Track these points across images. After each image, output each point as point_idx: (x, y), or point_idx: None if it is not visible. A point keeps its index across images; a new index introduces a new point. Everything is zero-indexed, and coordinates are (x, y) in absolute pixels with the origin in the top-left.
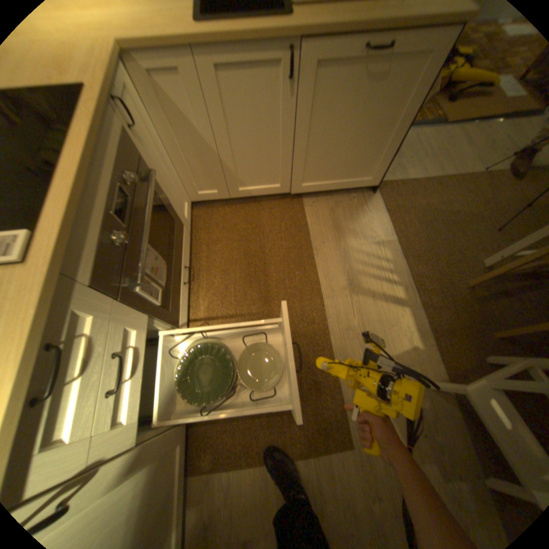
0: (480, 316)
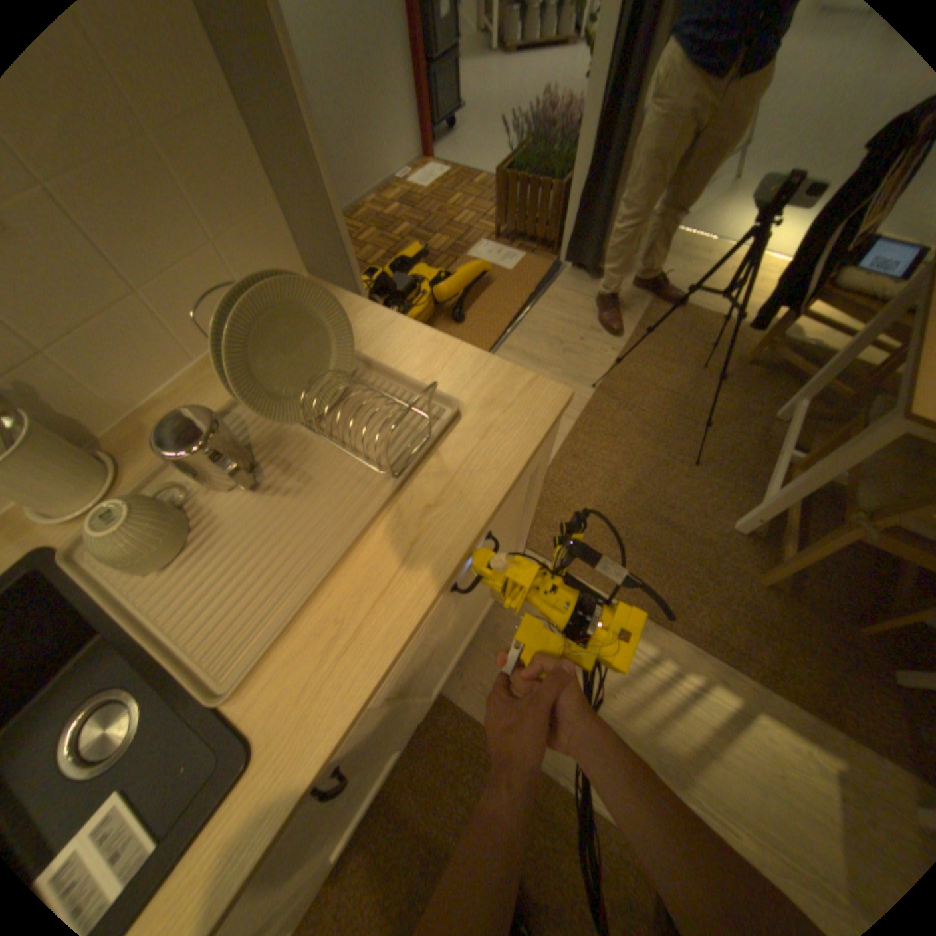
0: (823, 621)
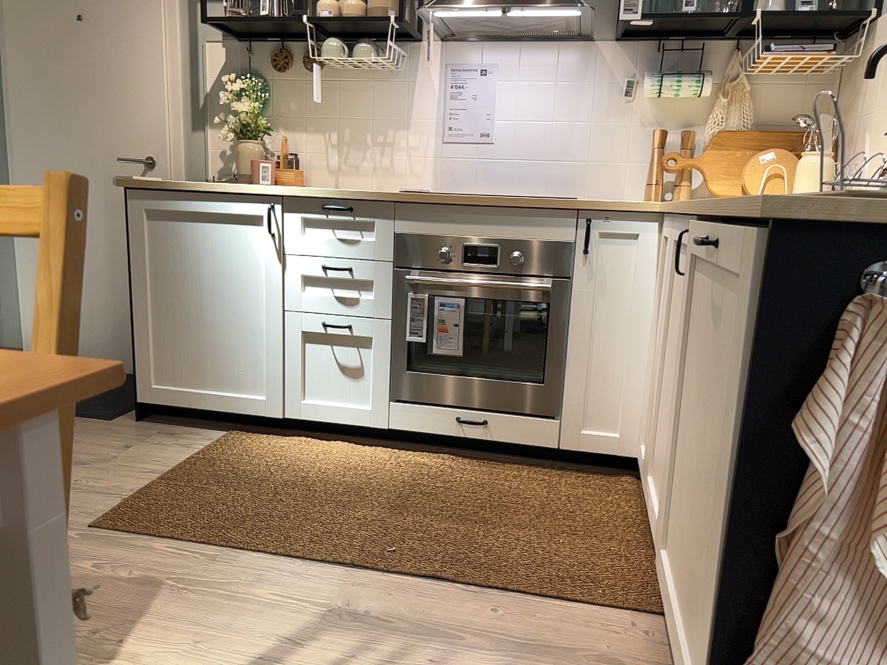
0: None
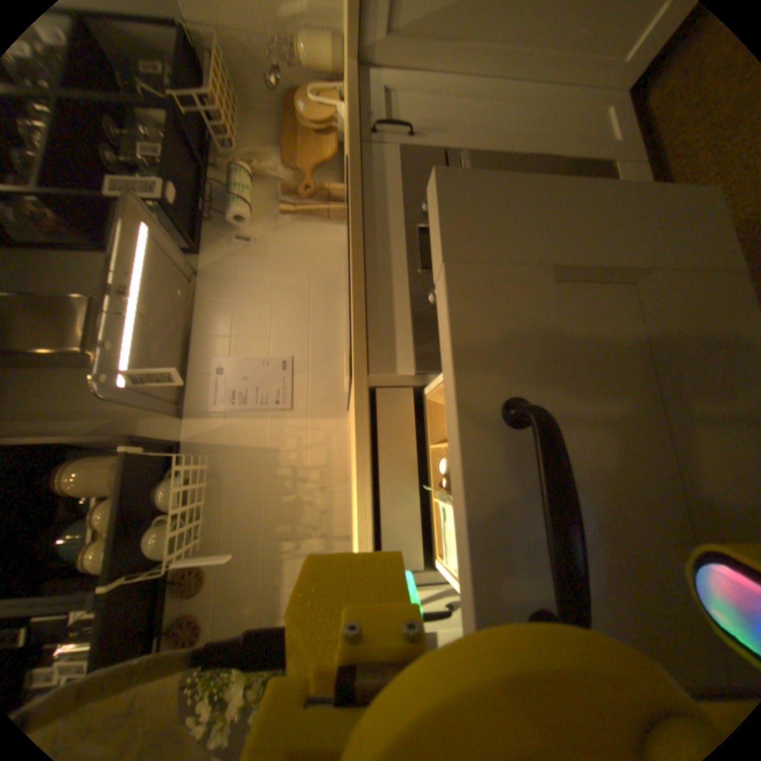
0: None
